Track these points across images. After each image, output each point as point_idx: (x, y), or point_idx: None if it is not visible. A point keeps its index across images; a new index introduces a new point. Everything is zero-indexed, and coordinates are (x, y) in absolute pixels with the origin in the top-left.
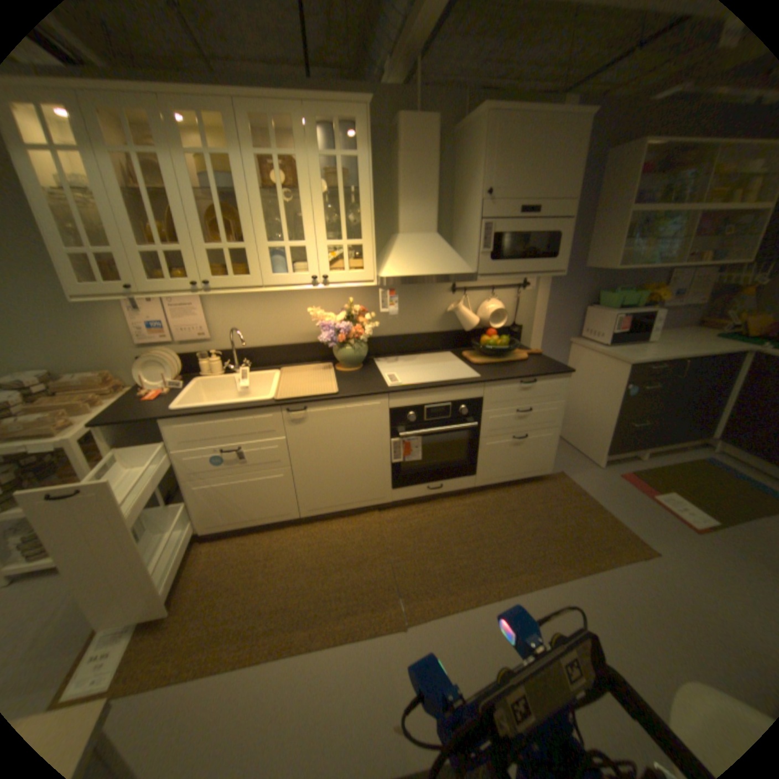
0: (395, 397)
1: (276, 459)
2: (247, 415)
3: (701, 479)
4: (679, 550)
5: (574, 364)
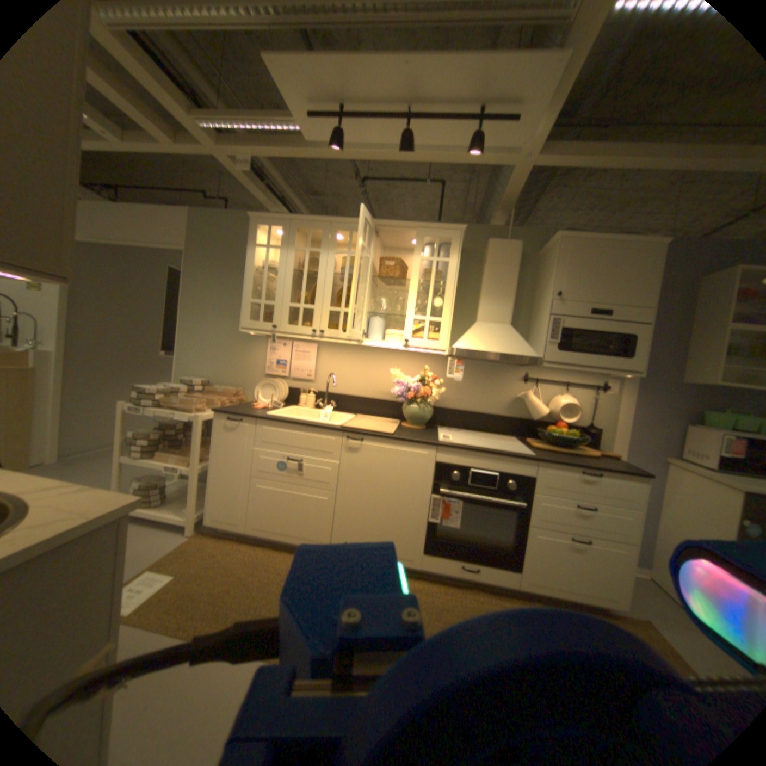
0: (441, 450)
1: (326, 478)
2: (315, 431)
3: None
4: None
5: (672, 489)
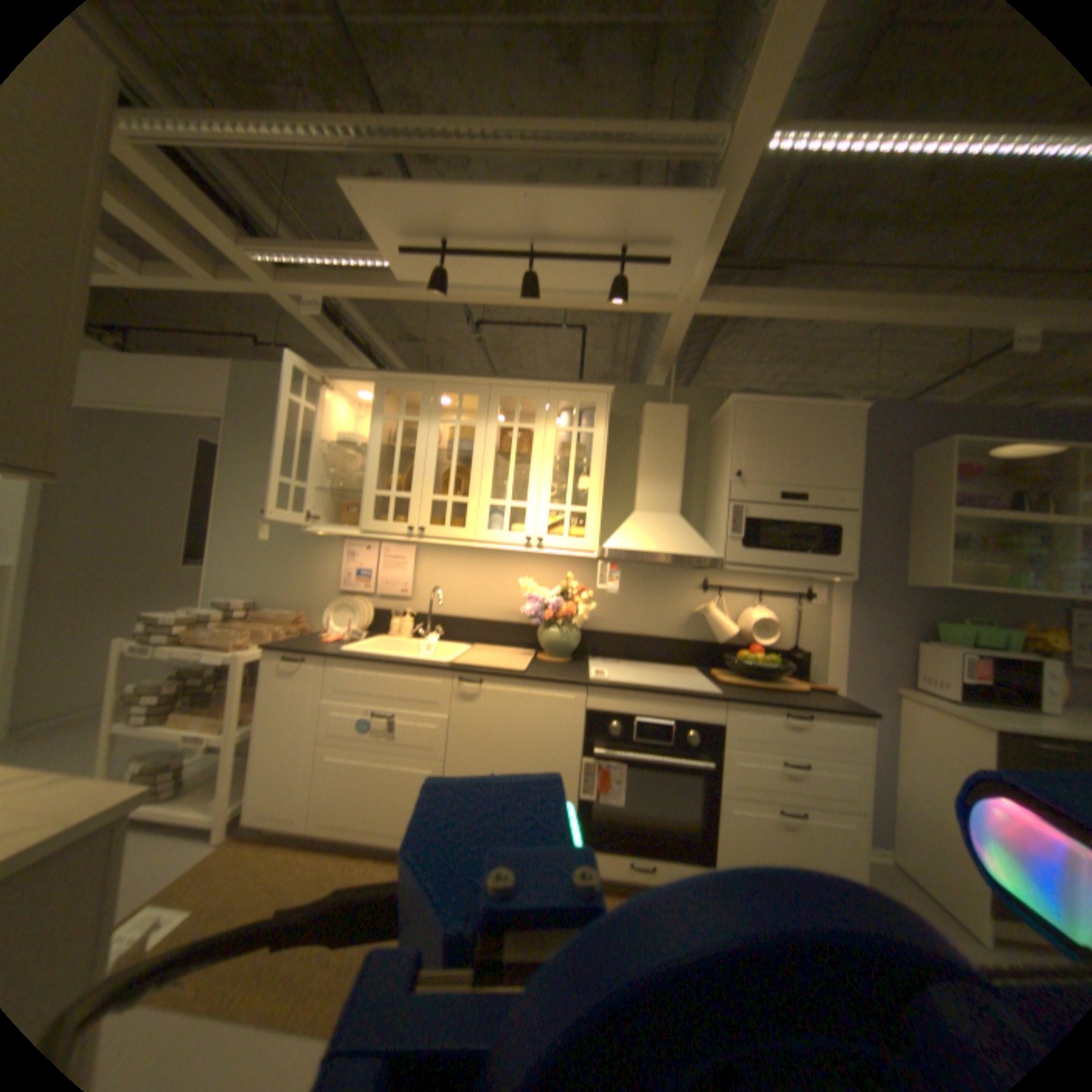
0: (593, 693)
1: (428, 744)
2: (412, 673)
3: None
4: None
5: (909, 732)
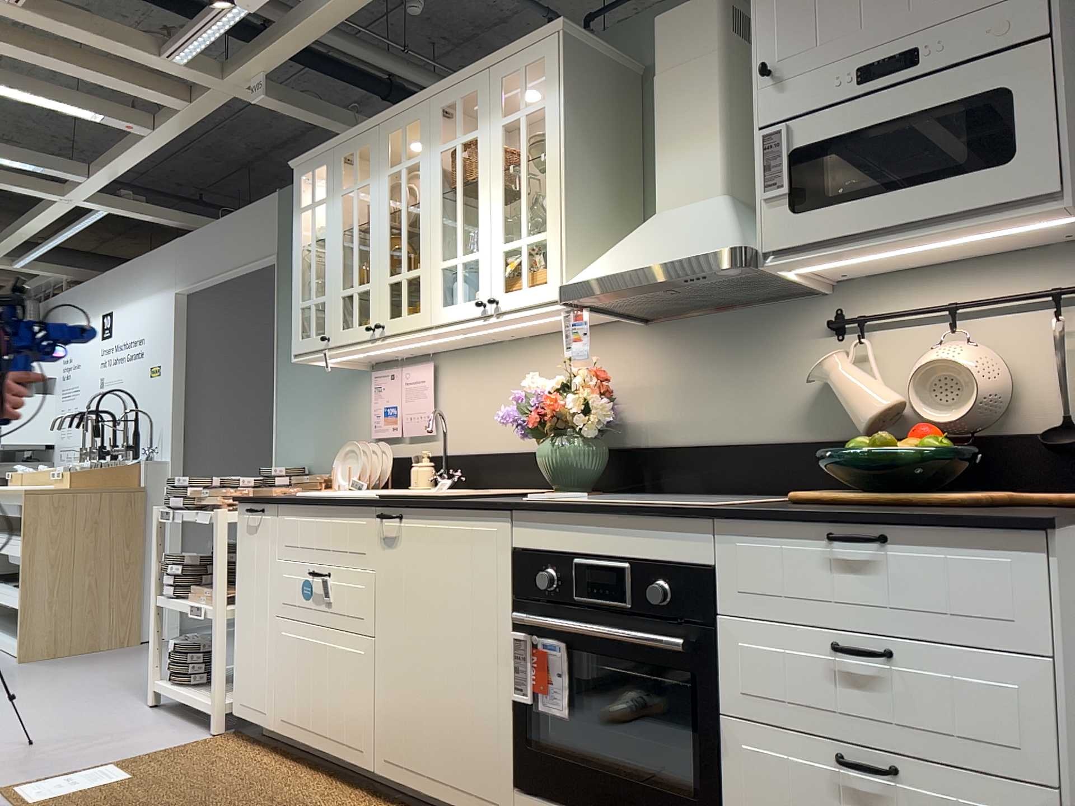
0: (520, 520)
1: (359, 609)
2: (342, 512)
3: None
4: None
5: None
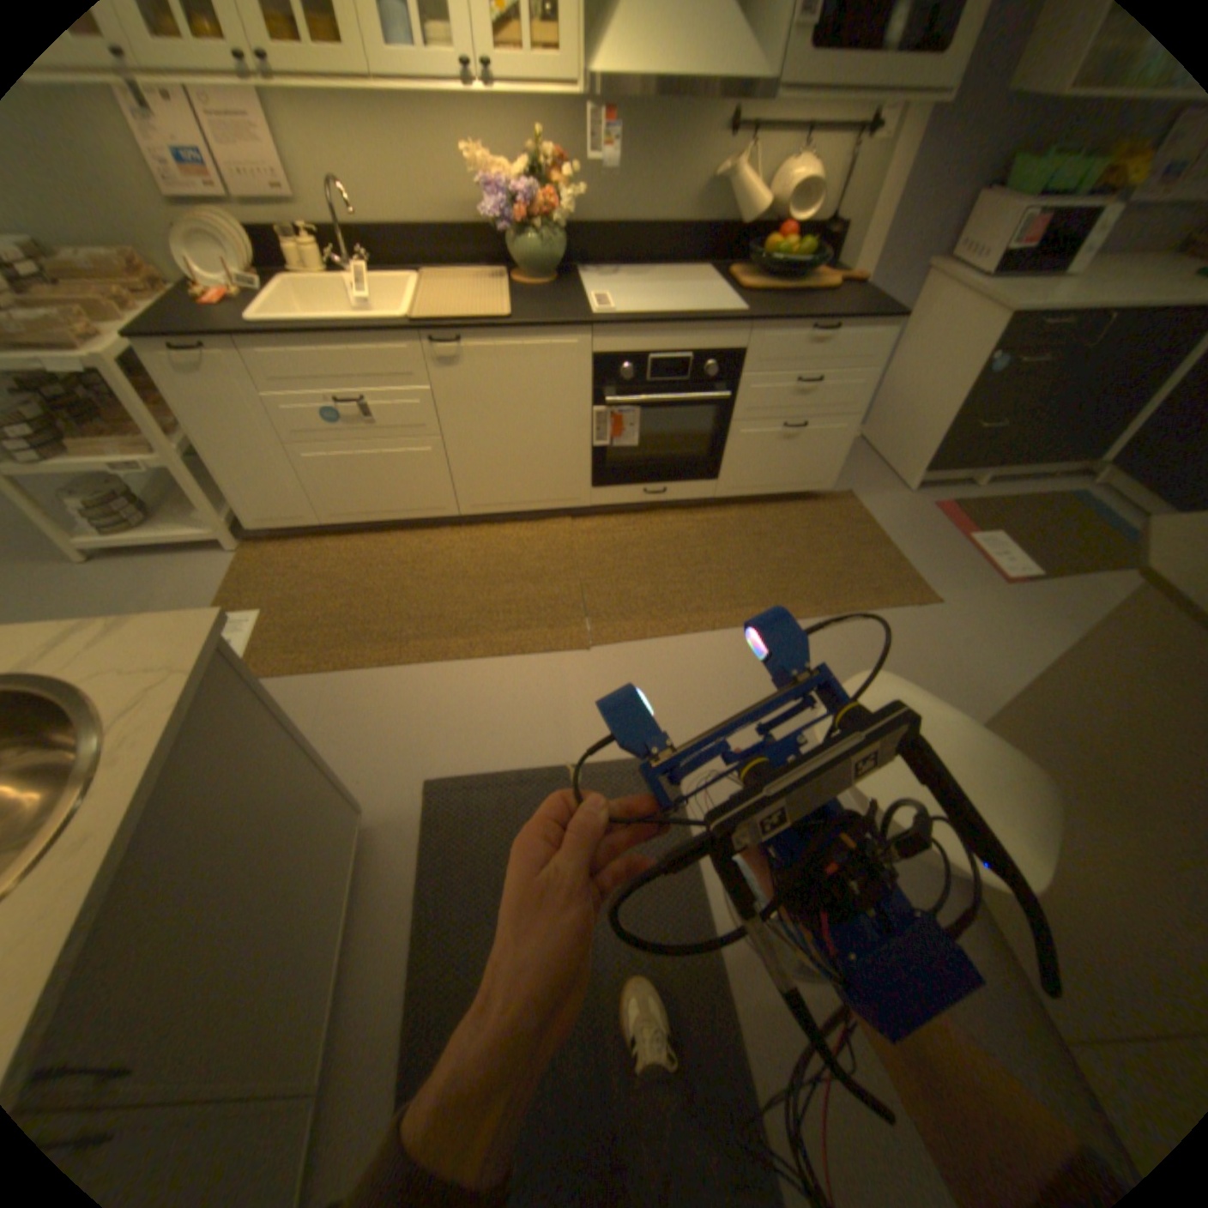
0: (603, 334)
1: (421, 422)
2: (368, 342)
3: (1051, 517)
4: (972, 597)
5: (924, 310)
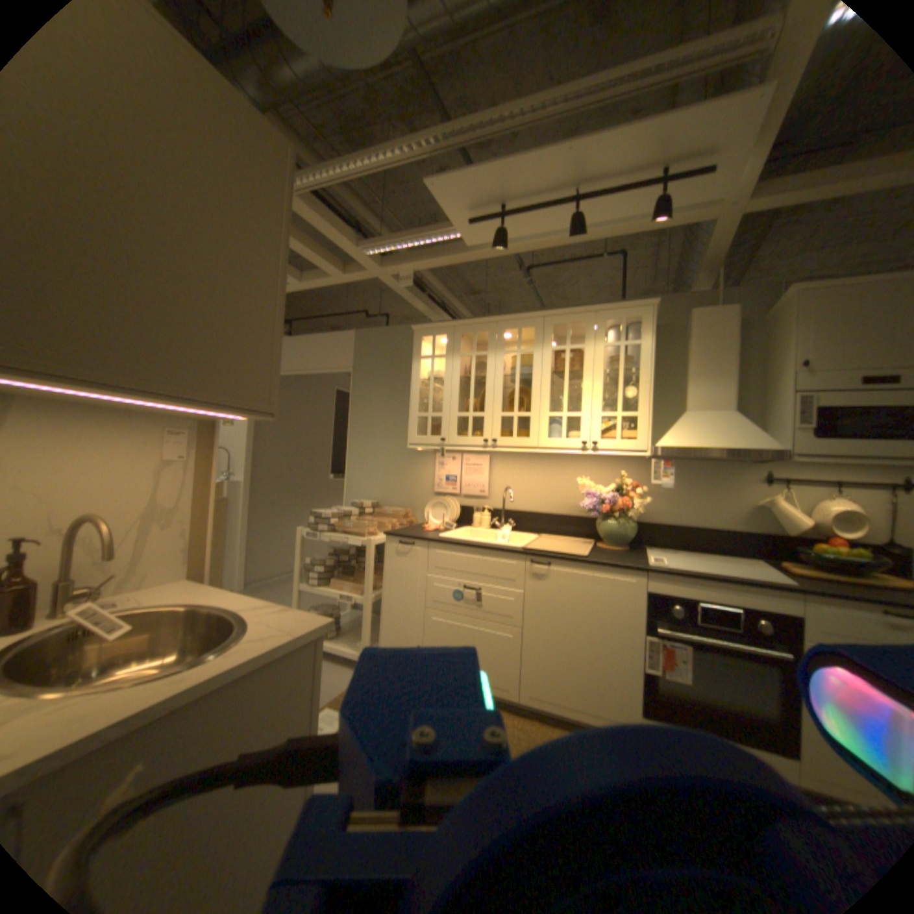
0: (655, 577)
1: (509, 612)
2: (494, 554)
3: None
4: None
5: None
